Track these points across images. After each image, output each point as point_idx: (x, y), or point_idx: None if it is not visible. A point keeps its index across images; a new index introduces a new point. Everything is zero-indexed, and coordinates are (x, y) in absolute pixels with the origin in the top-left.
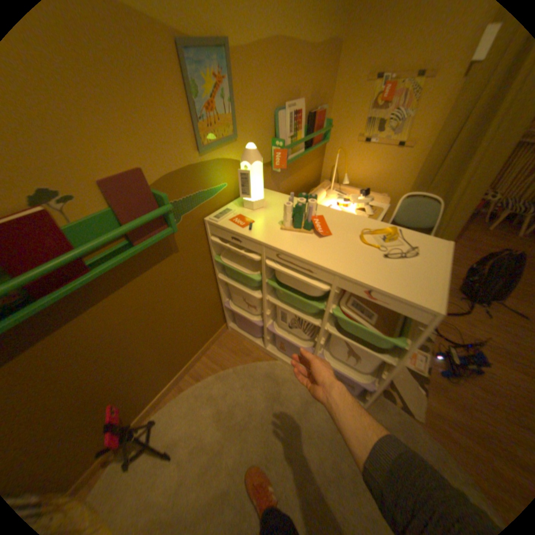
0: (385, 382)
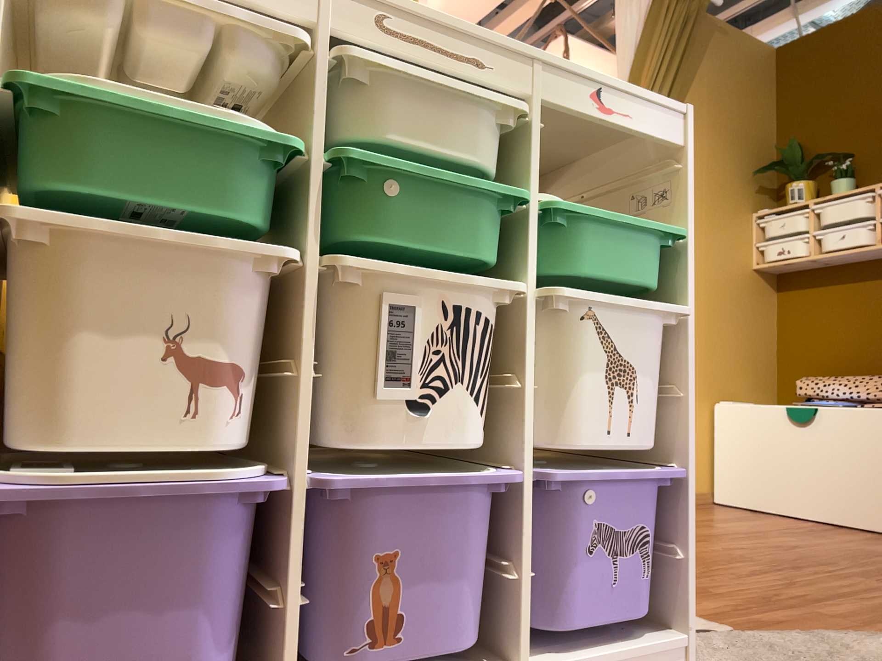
0: (673, 424)
